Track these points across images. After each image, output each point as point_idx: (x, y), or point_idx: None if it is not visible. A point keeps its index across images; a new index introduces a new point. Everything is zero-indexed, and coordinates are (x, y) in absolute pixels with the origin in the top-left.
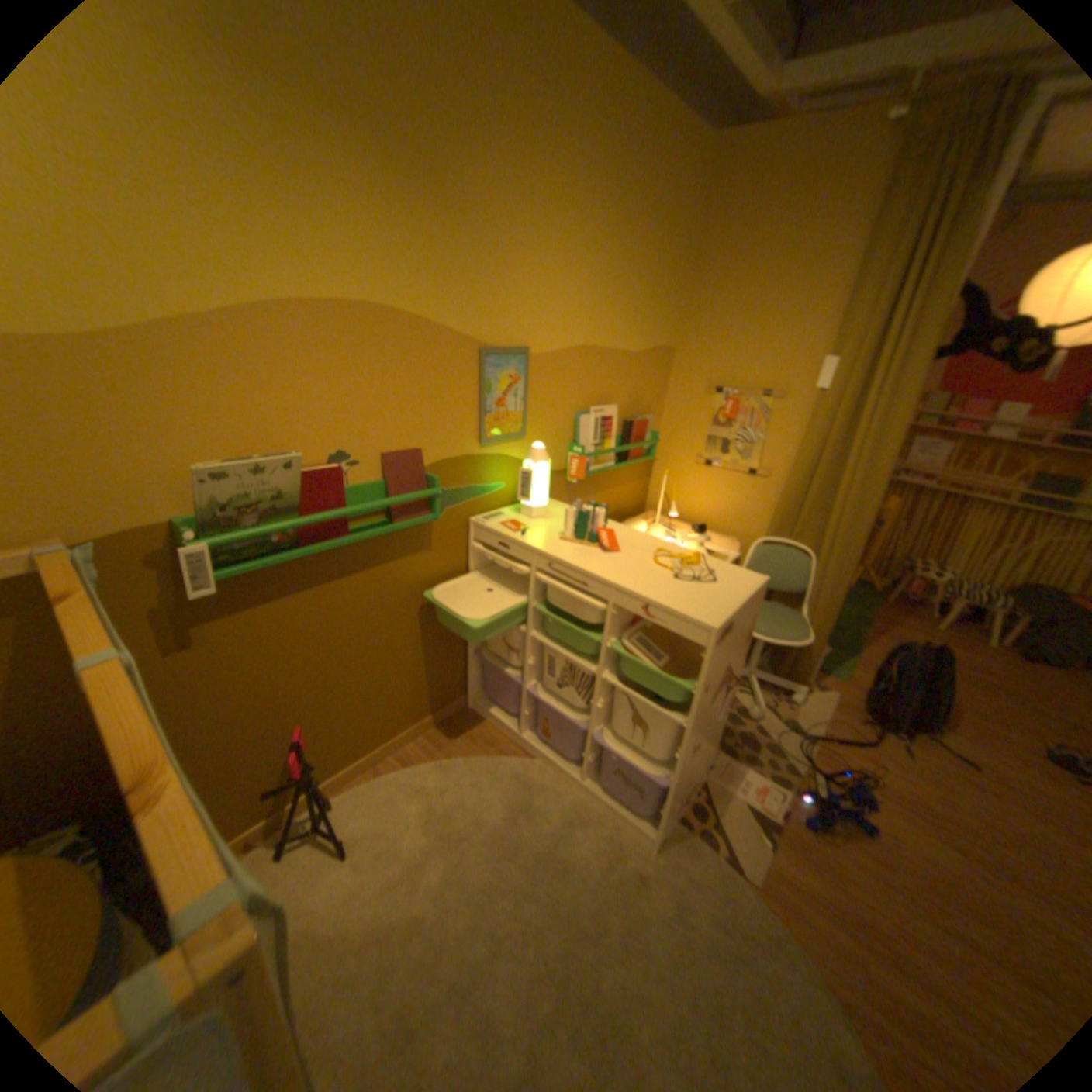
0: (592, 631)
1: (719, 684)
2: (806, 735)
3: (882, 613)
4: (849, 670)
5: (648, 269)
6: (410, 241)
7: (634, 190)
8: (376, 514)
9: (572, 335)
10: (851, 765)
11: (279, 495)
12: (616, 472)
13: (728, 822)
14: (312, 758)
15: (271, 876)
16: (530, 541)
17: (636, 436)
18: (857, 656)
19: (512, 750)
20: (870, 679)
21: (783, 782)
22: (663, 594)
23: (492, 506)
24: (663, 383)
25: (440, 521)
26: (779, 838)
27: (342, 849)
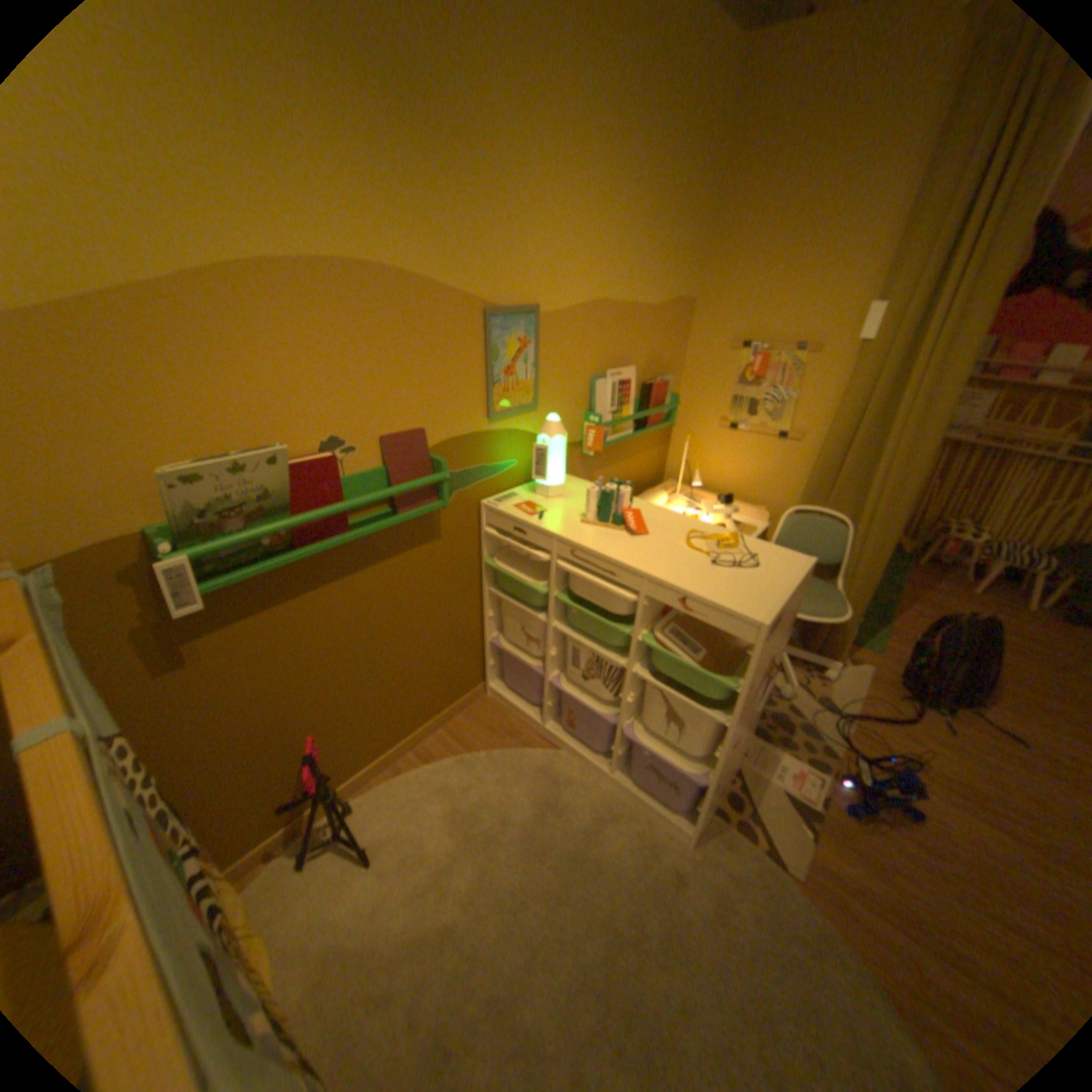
0: (618, 620)
1: (763, 678)
2: (841, 714)
3: (913, 577)
4: (882, 641)
5: (668, 207)
6: (398, 181)
7: (654, 110)
8: (379, 505)
9: (586, 289)
10: (891, 745)
11: (265, 495)
12: (634, 440)
13: (766, 812)
14: (327, 763)
15: (293, 887)
16: (549, 526)
17: (656, 400)
18: (890, 625)
19: (535, 741)
20: (905, 650)
21: (820, 766)
22: (702, 584)
23: (504, 486)
24: (684, 339)
25: (449, 507)
26: (820, 827)
27: (365, 856)
